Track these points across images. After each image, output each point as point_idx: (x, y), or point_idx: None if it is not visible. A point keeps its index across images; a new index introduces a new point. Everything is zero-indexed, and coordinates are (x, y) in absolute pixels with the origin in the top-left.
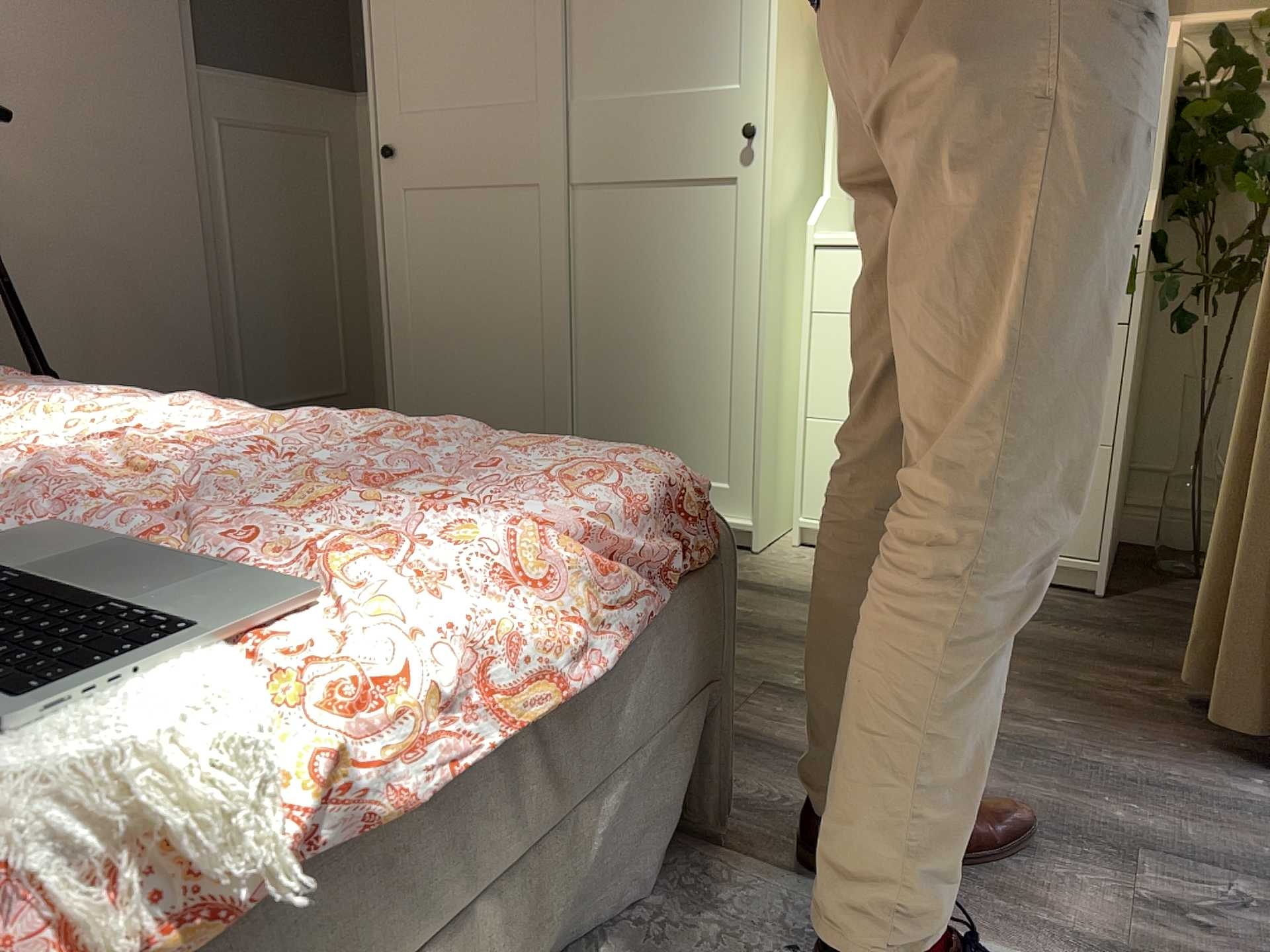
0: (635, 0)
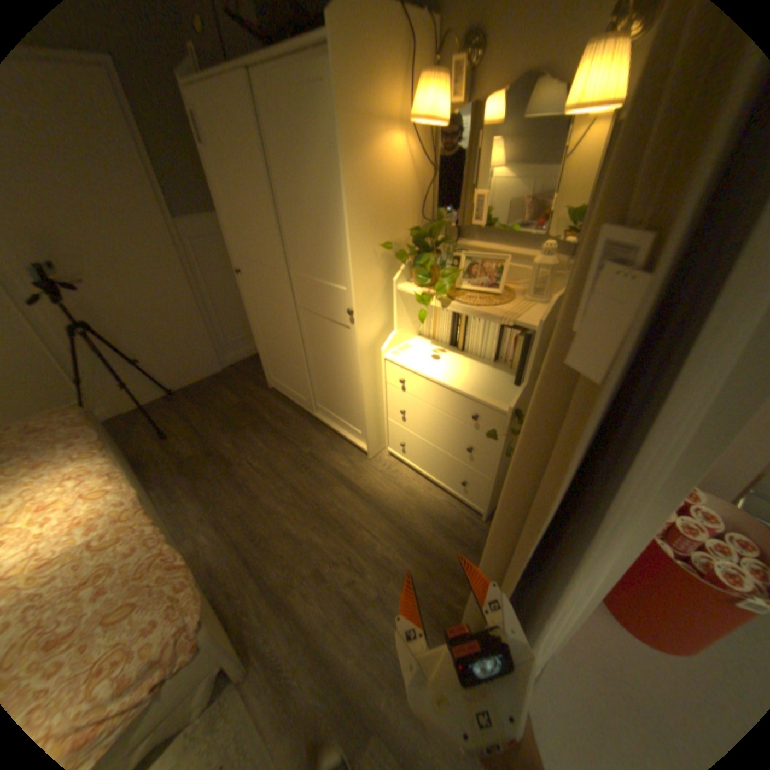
0: (305, 235)
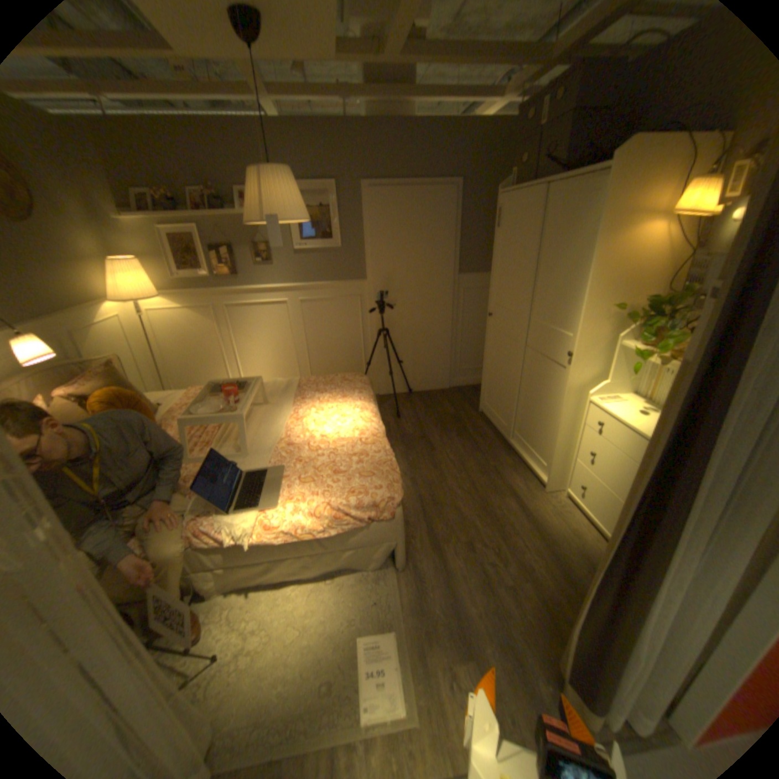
0: (552, 291)
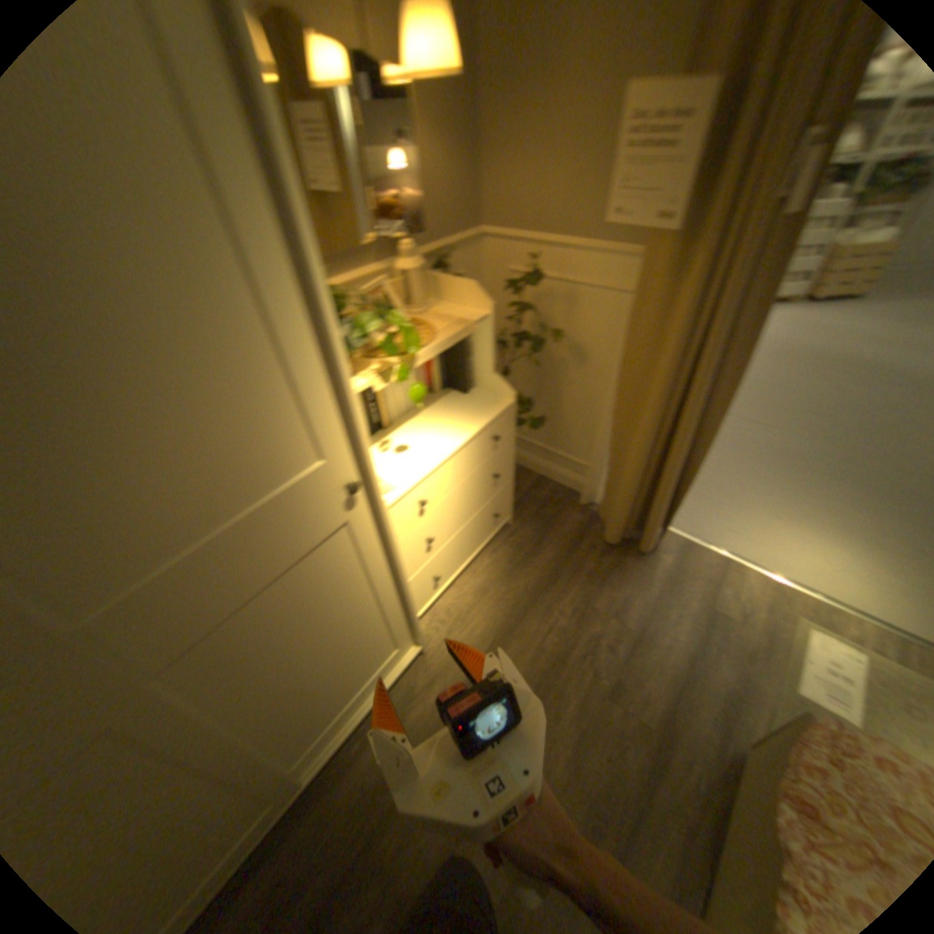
0: (133, 451)
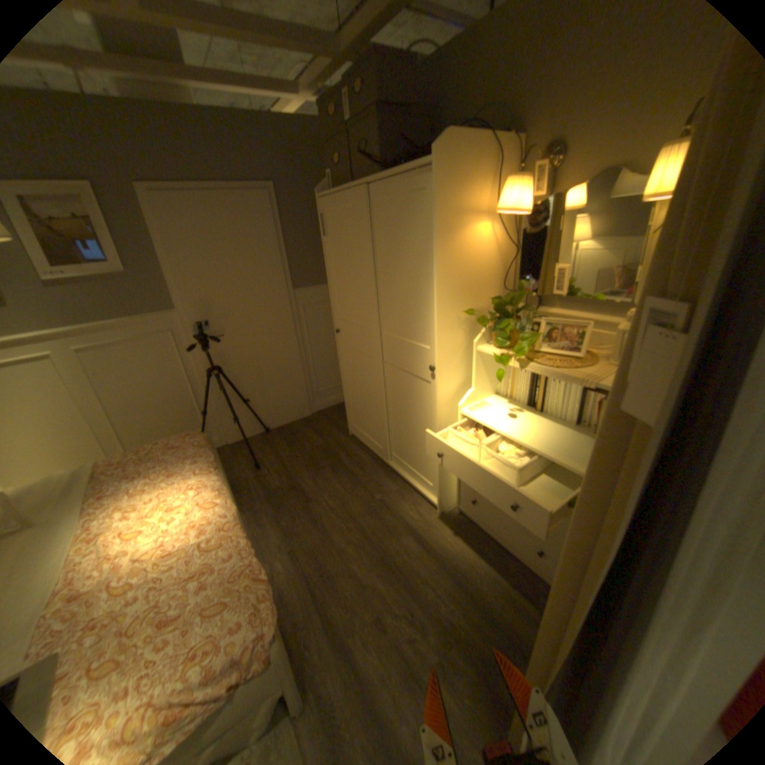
0: (398, 302)
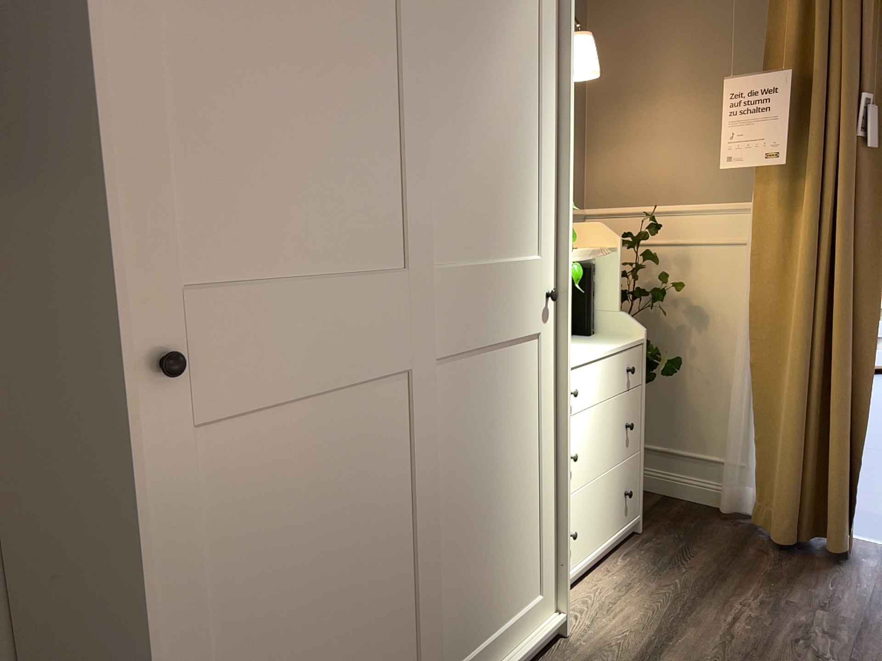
0: (477, 181)
